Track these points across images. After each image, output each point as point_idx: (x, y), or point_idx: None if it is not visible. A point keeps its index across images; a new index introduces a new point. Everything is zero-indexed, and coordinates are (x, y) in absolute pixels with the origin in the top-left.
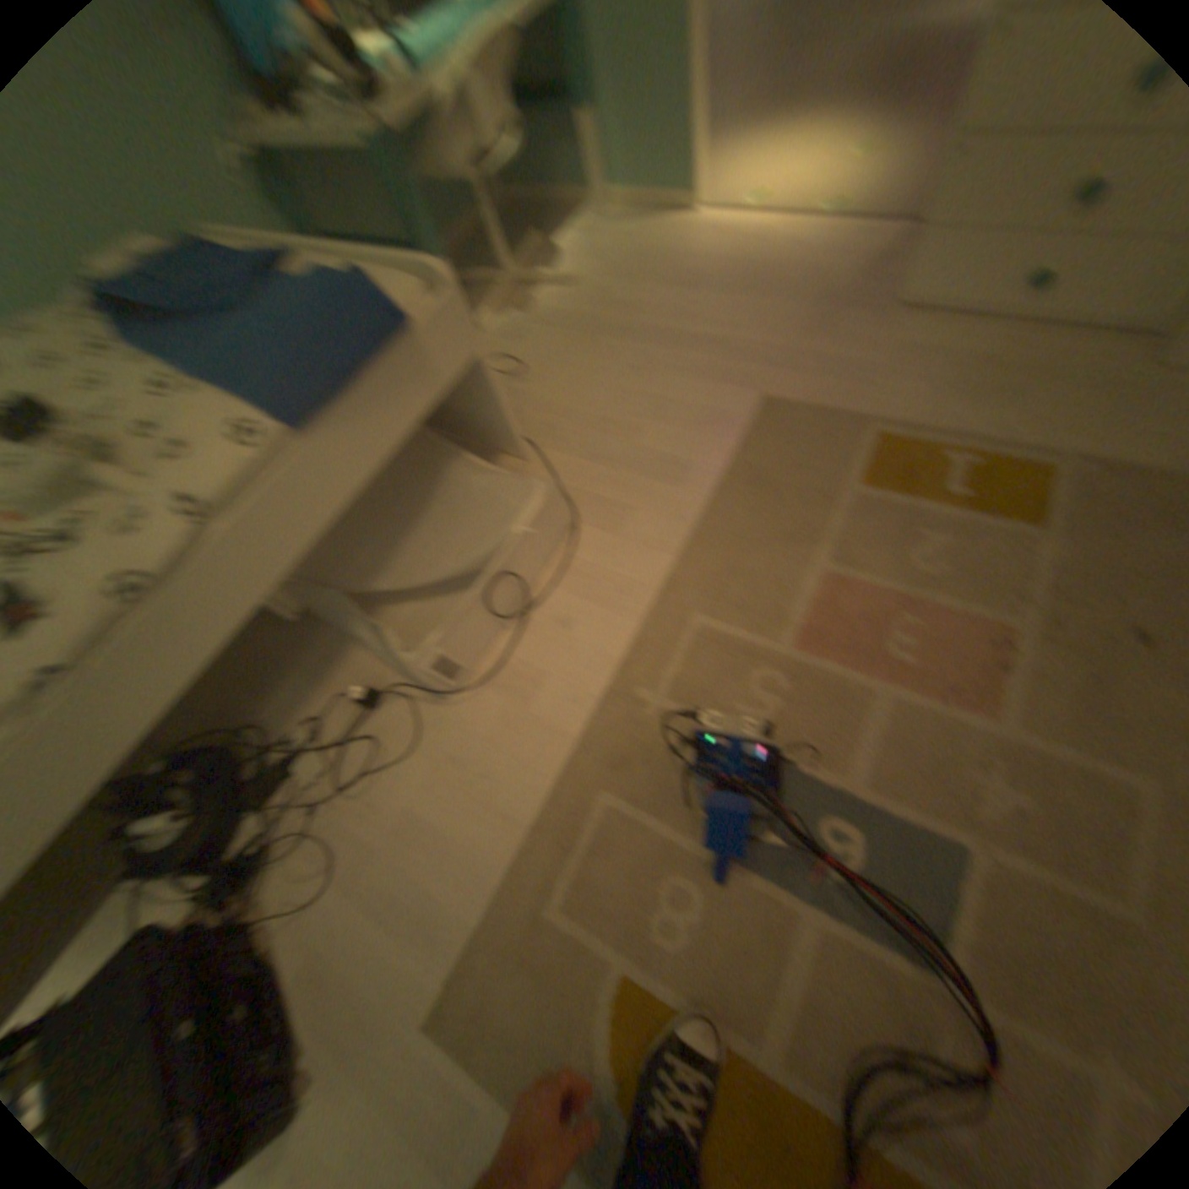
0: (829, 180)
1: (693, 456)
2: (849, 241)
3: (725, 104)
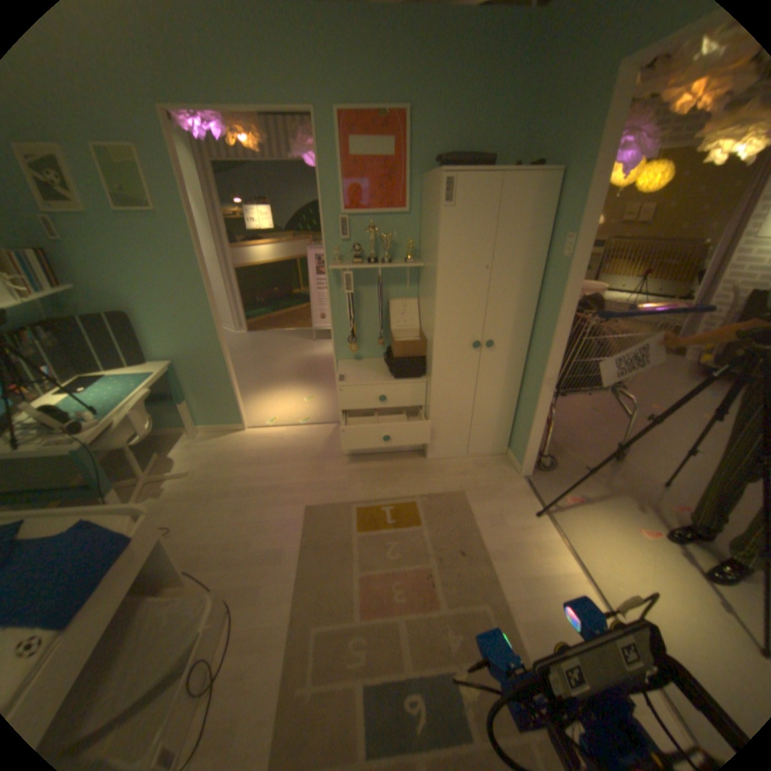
0: (302, 412)
1: (285, 547)
2: (318, 435)
3: (247, 385)
